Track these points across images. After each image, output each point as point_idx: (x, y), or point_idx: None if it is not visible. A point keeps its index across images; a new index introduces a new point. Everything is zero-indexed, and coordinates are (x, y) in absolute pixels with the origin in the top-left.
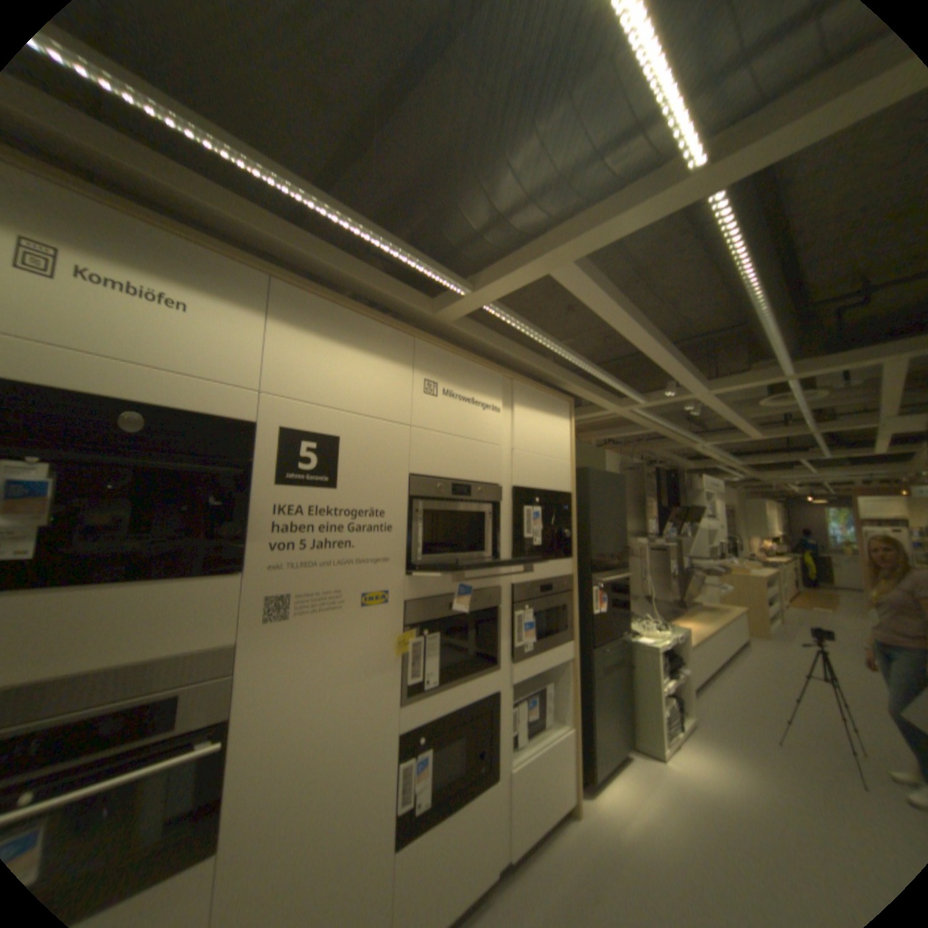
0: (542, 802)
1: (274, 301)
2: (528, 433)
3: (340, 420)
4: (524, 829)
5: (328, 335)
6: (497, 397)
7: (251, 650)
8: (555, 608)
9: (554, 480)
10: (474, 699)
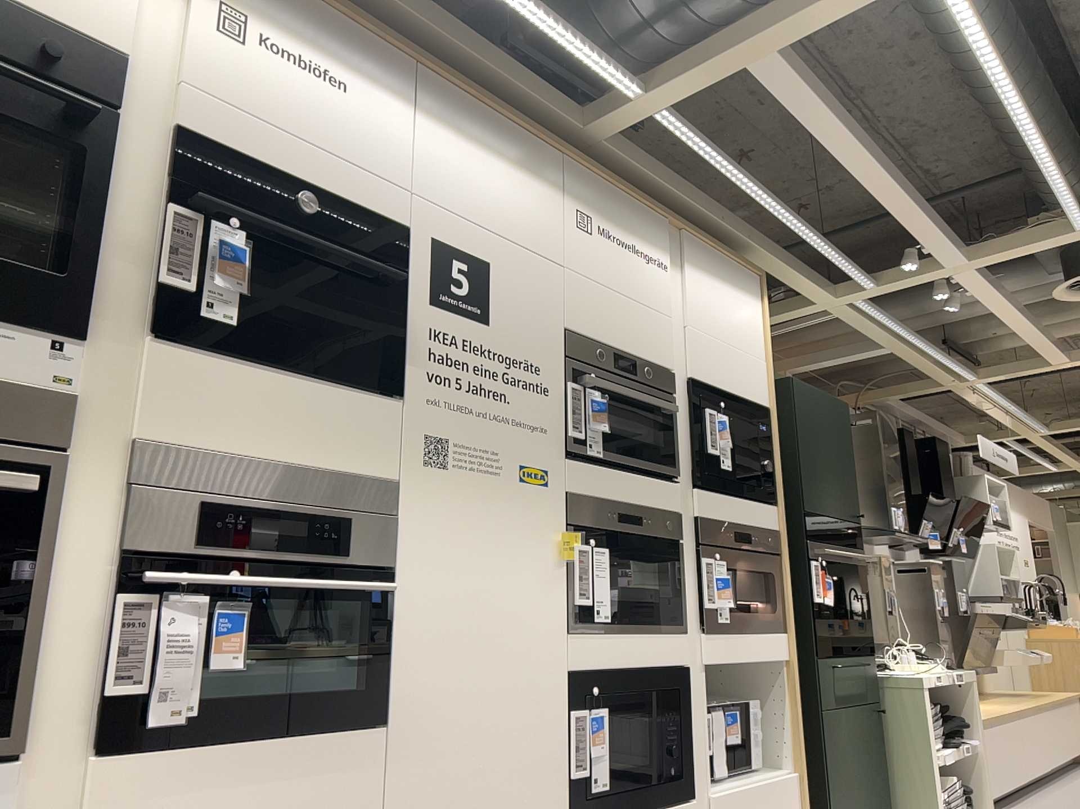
0: None
1: (421, 90)
2: (706, 306)
3: (490, 240)
4: None
5: (474, 137)
6: (663, 247)
7: (414, 494)
8: (758, 571)
9: (745, 382)
10: (658, 661)
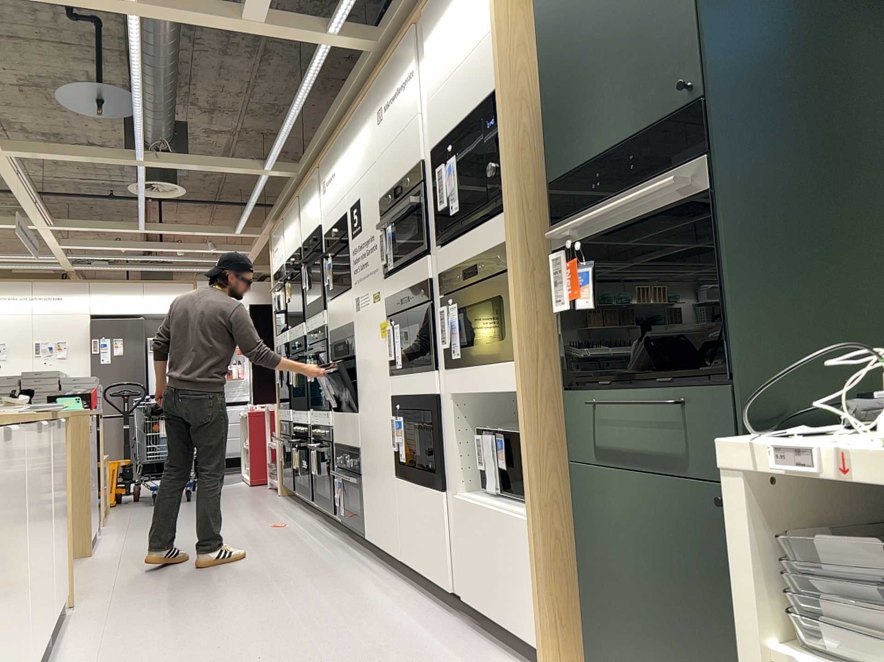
0: (490, 574)
1: (343, 142)
2: (439, 59)
3: (359, 186)
4: (471, 578)
5: (352, 138)
6: (411, 57)
7: (355, 325)
8: (490, 299)
9: (473, 91)
10: (422, 392)
